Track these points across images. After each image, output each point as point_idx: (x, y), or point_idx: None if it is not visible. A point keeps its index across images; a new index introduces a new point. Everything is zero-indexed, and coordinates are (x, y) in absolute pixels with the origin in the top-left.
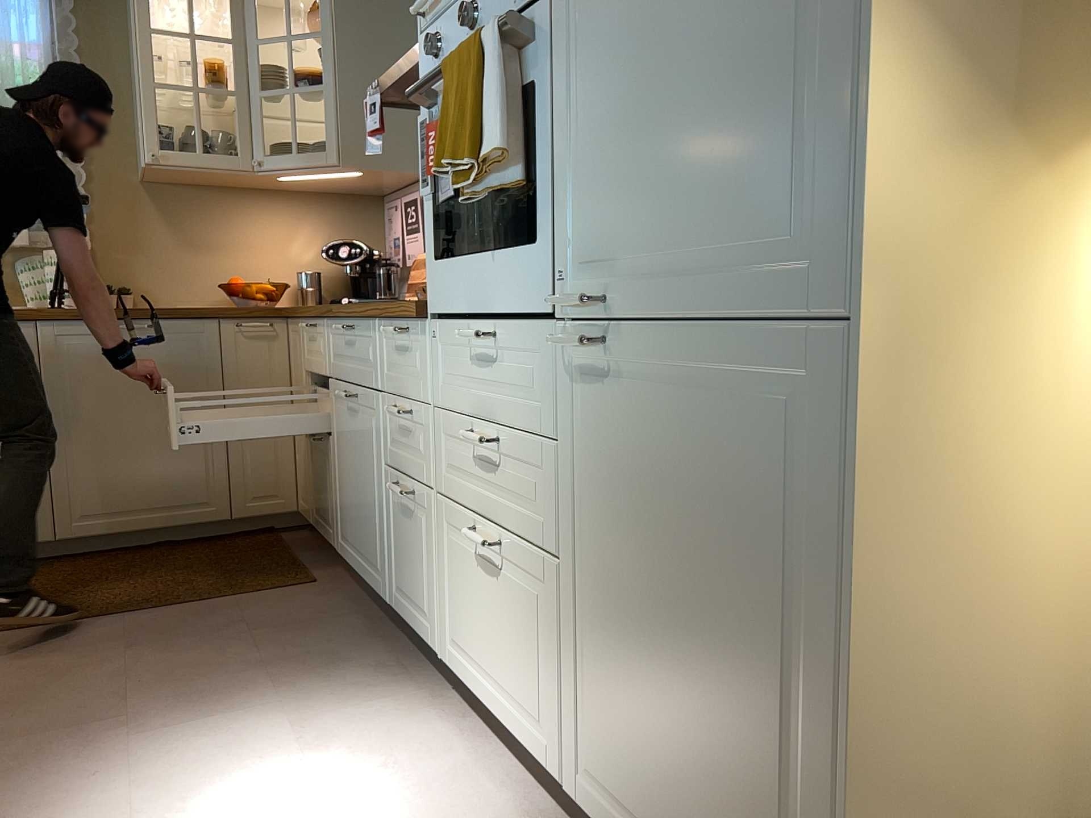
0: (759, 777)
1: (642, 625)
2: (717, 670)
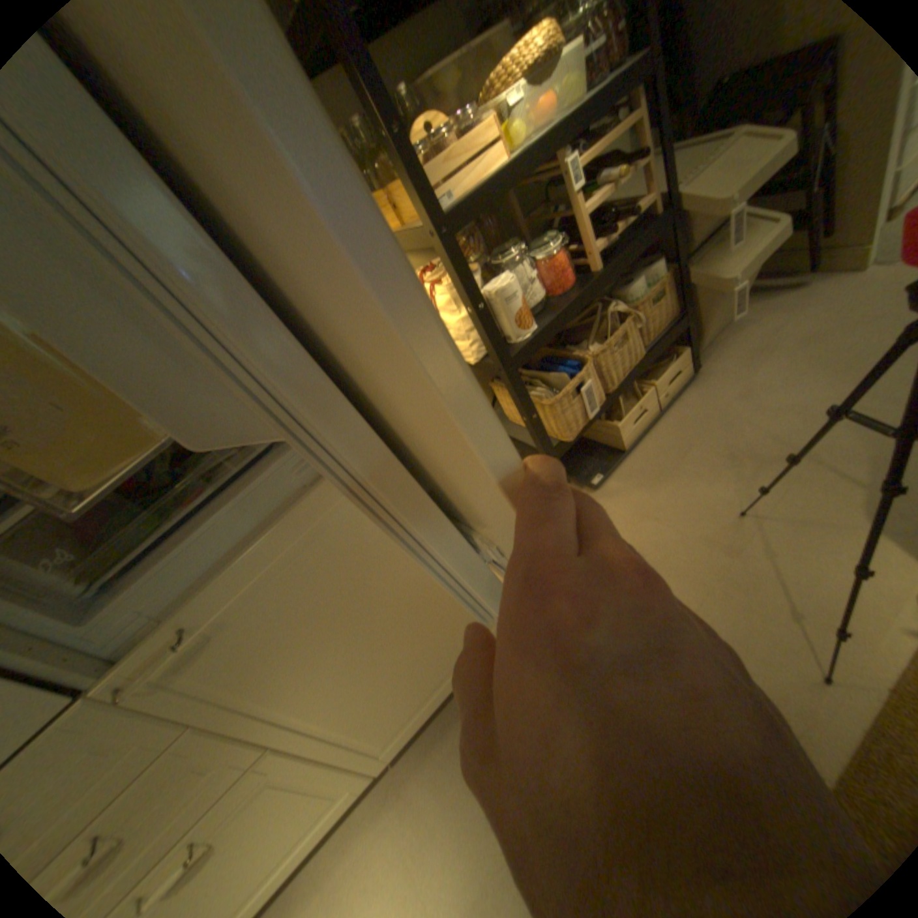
0: (443, 616)
1: (351, 676)
2: (401, 624)
